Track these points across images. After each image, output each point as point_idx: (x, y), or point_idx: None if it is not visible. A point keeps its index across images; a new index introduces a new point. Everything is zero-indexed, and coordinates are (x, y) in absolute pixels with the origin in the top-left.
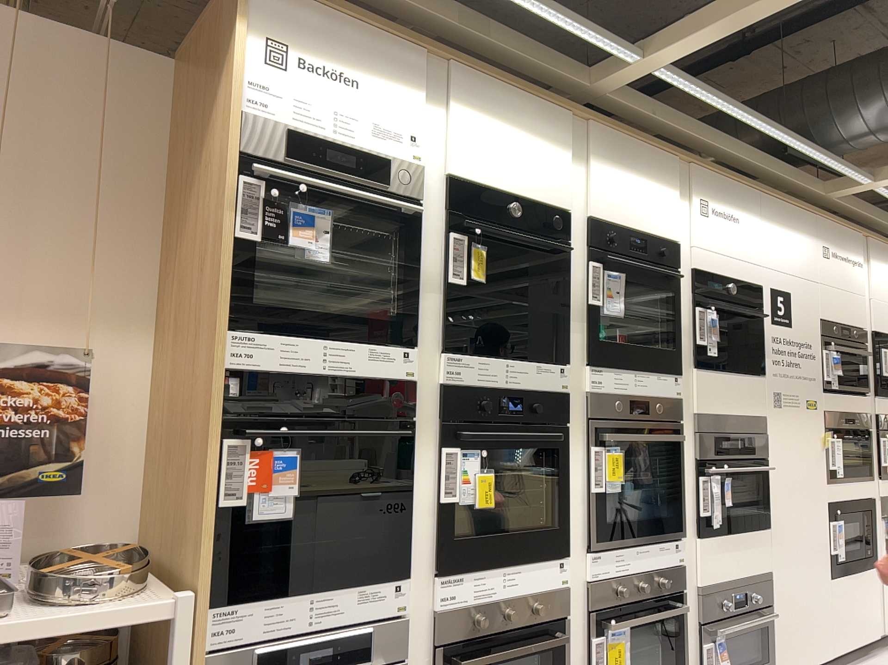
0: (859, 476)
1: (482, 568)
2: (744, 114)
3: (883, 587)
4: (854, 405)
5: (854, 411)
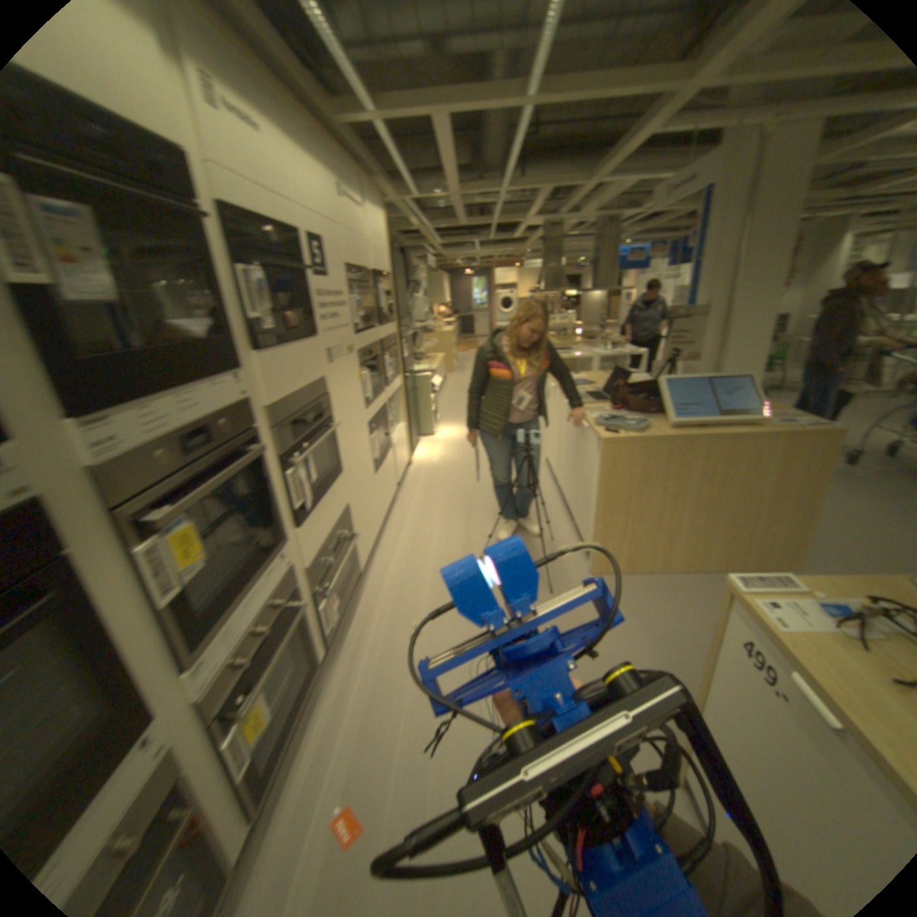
0: (380, 393)
1: None
2: None
3: (395, 457)
4: (373, 339)
5: (374, 343)
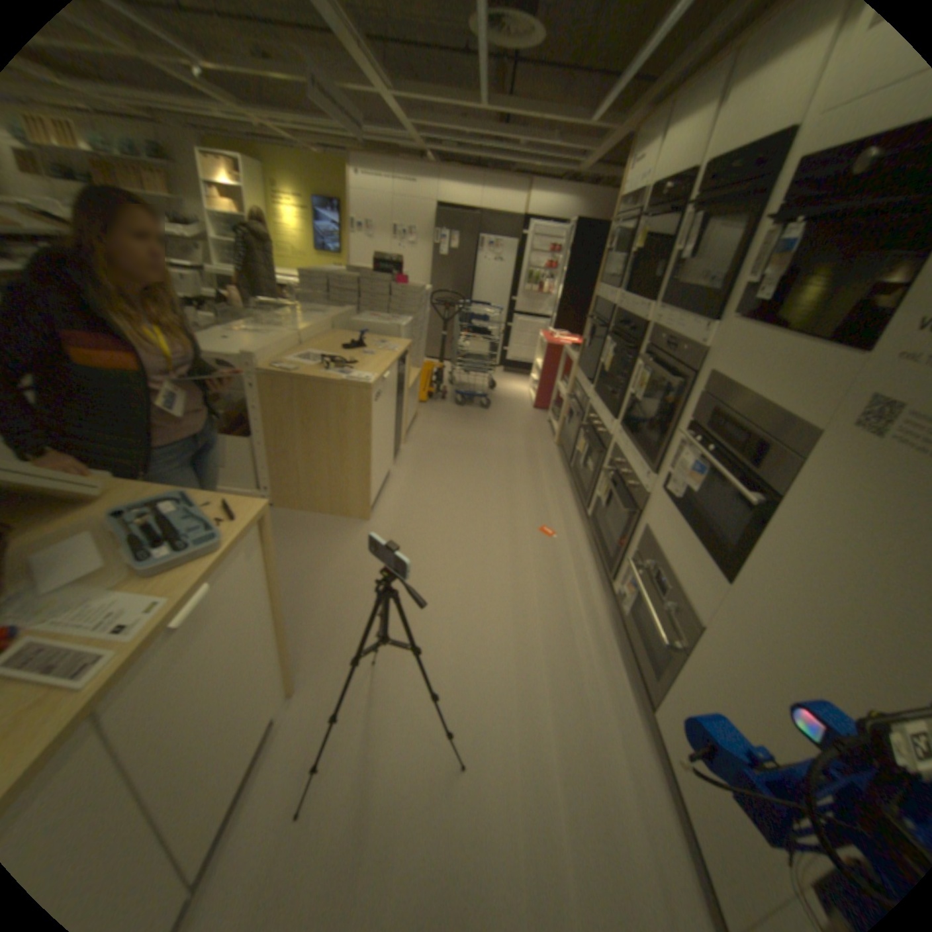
0: None
1: (598, 400)
2: None
3: None
4: None
5: None
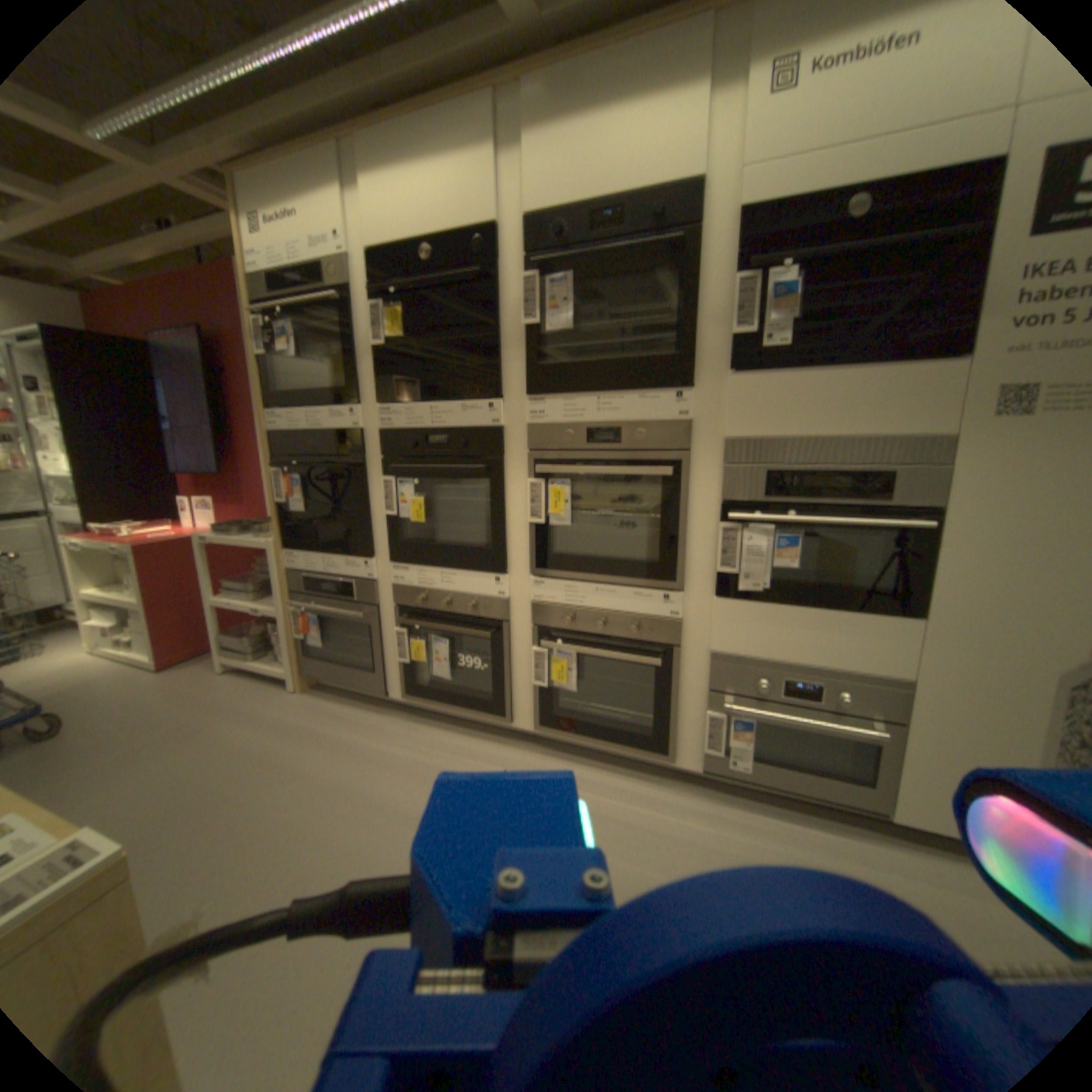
0: None
1: (422, 564)
2: None
3: None
4: None
5: None
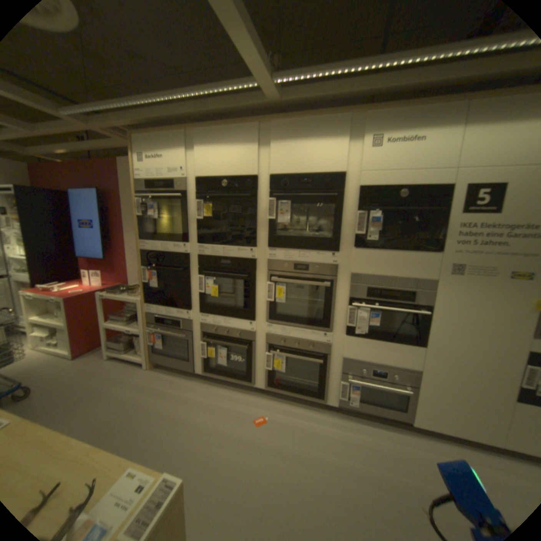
0: None
1: (215, 316)
2: (371, 61)
3: None
4: None
5: None
